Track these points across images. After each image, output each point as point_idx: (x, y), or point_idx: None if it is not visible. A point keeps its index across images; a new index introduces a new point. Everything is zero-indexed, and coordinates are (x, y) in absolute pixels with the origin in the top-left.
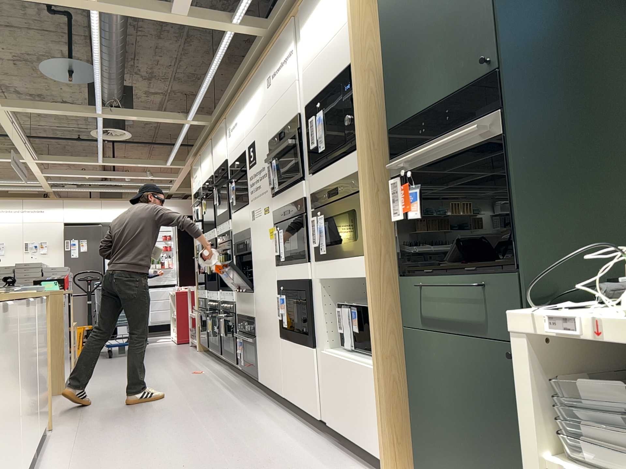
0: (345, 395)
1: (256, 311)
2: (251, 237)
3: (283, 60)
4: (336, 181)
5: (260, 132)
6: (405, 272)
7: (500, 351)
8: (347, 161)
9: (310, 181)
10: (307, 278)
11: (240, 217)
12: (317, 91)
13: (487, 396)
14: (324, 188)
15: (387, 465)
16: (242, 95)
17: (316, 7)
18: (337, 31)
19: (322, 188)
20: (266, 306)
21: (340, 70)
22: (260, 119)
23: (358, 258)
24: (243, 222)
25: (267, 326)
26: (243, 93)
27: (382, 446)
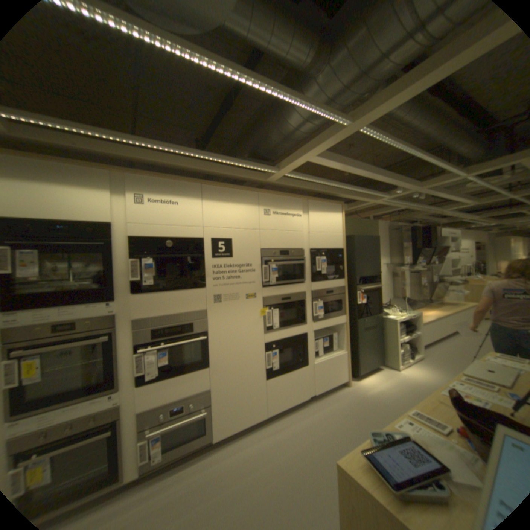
0: (330, 373)
1: (214, 382)
2: (208, 318)
3: (289, 212)
4: (330, 288)
5: (246, 237)
6: (356, 318)
7: (378, 330)
8: (337, 282)
9: (308, 284)
10: (303, 332)
11: (175, 300)
12: (320, 247)
13: (375, 341)
14: (321, 289)
15: (347, 382)
16: (203, 188)
17: (323, 212)
18: (335, 232)
19: (320, 290)
20: (242, 368)
21: (336, 247)
22: (245, 228)
23: (340, 317)
24: (184, 304)
25: (242, 383)
26: (206, 188)
27: (347, 377)
